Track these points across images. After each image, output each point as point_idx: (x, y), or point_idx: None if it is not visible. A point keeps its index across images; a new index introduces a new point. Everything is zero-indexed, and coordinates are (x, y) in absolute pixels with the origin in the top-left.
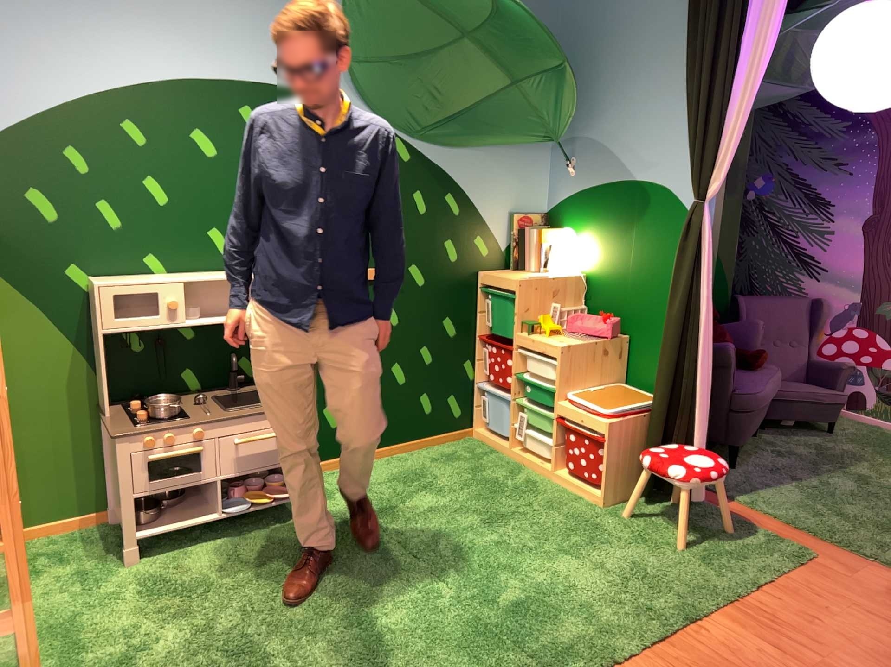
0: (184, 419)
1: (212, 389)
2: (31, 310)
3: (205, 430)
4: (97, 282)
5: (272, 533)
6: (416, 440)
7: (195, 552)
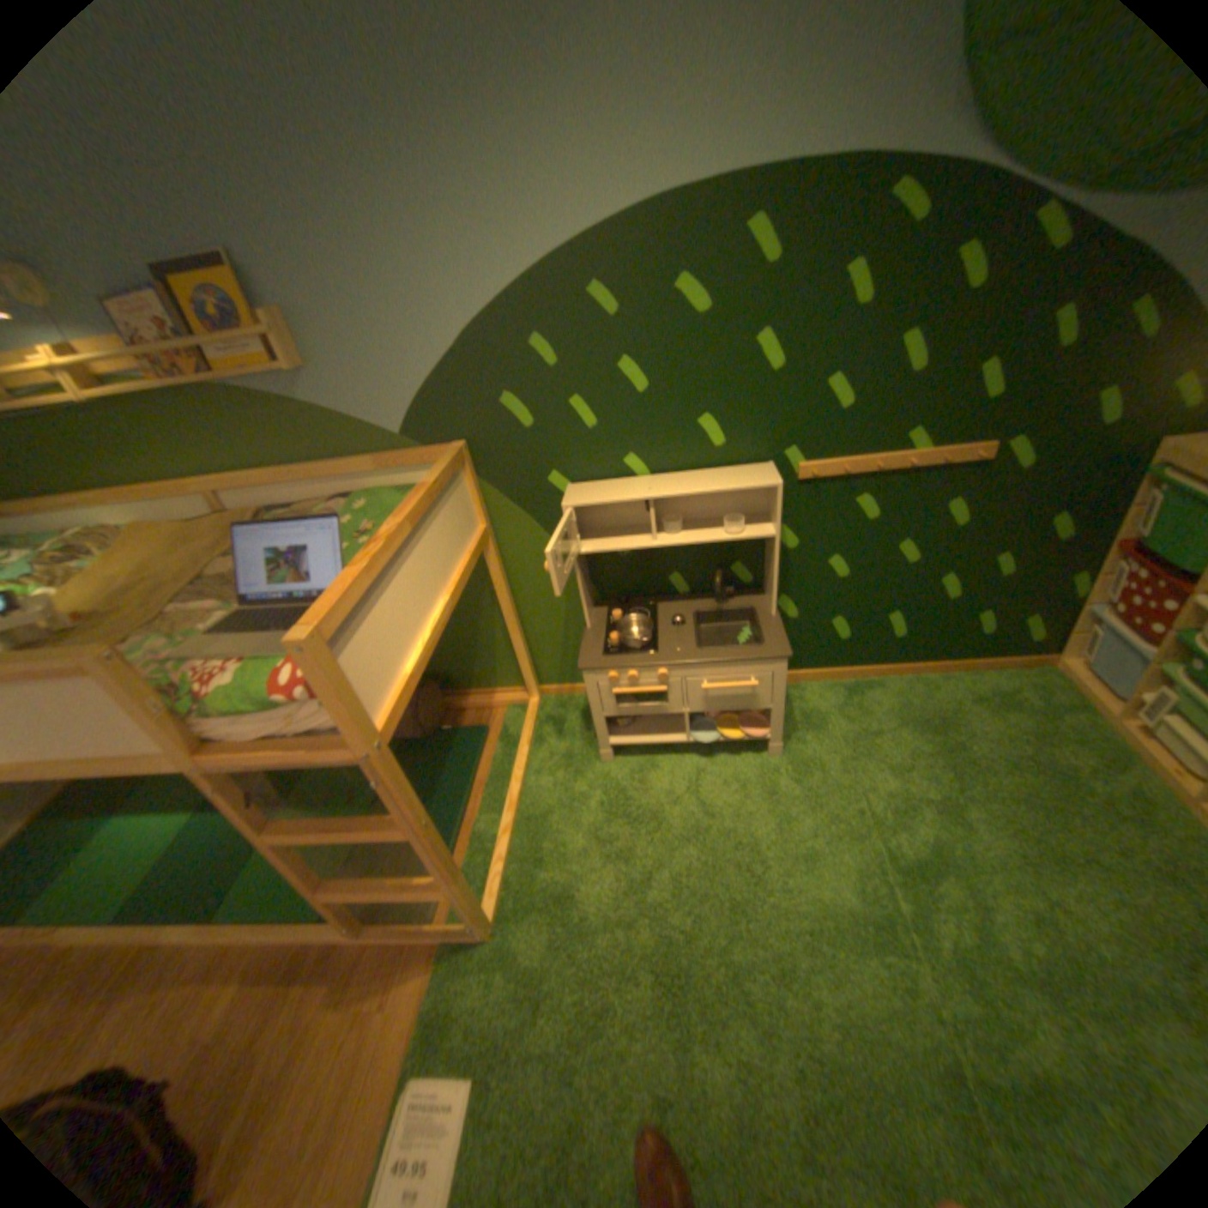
0: (652, 651)
1: (700, 594)
2: (521, 518)
3: (670, 672)
4: (565, 502)
5: (740, 766)
6: (960, 662)
7: (662, 766)
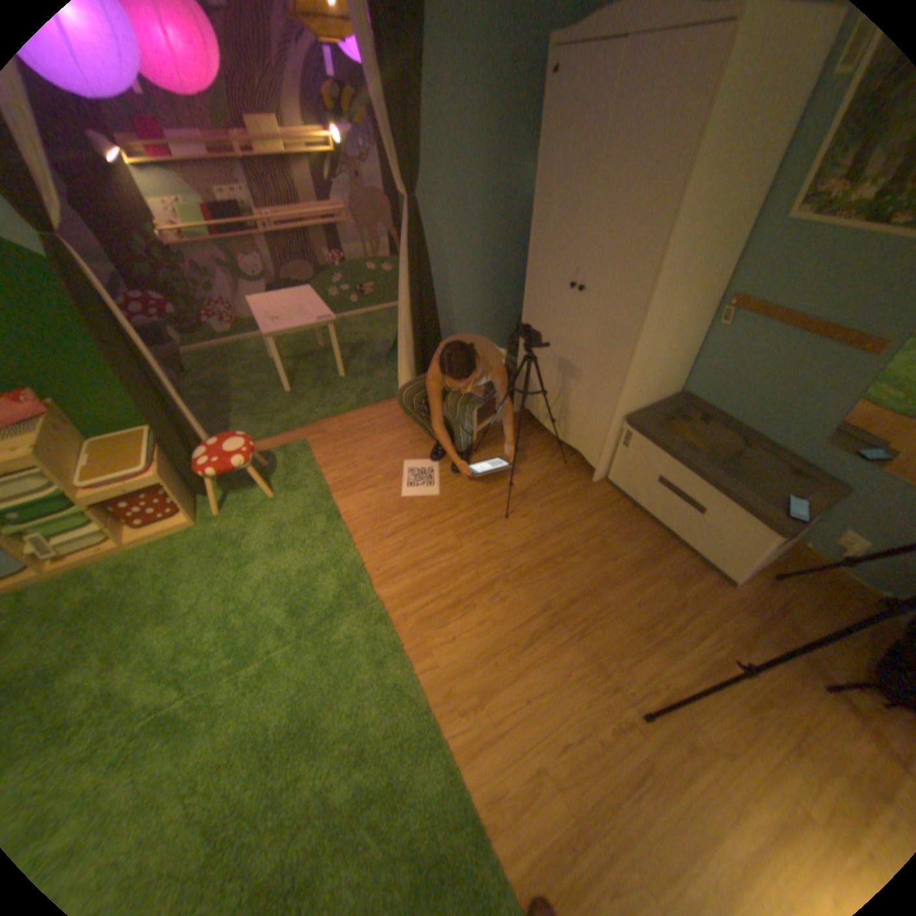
0: None
1: None
2: None
3: None
4: None
5: None
6: None
7: None
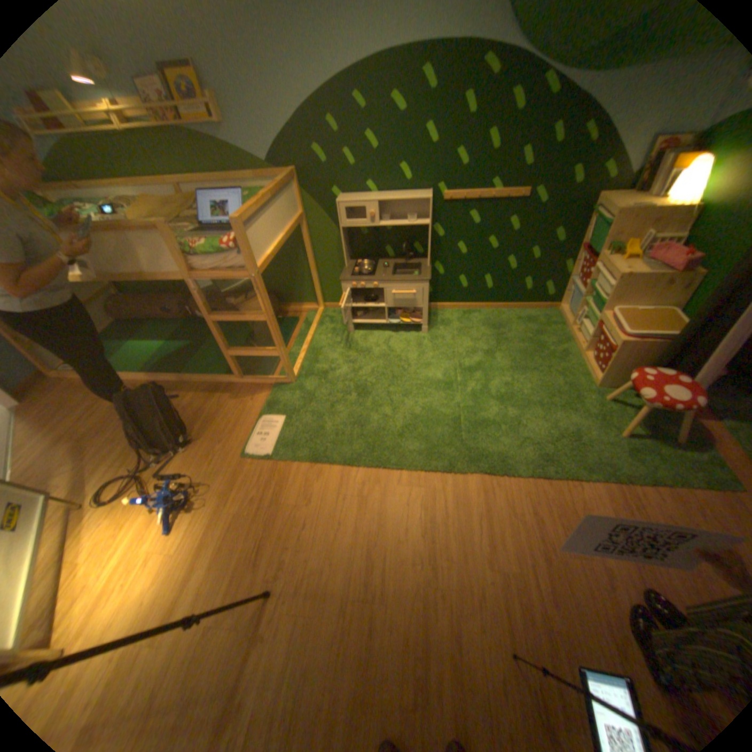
0: (371, 276)
1: (399, 258)
2: (318, 211)
3: (378, 285)
4: (337, 201)
5: (408, 336)
6: (515, 303)
7: (374, 335)
